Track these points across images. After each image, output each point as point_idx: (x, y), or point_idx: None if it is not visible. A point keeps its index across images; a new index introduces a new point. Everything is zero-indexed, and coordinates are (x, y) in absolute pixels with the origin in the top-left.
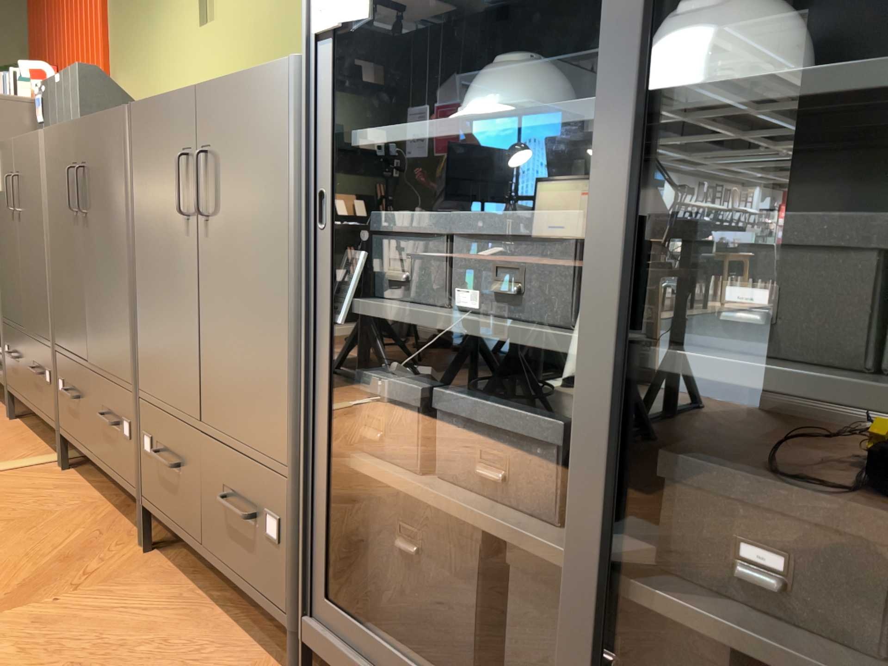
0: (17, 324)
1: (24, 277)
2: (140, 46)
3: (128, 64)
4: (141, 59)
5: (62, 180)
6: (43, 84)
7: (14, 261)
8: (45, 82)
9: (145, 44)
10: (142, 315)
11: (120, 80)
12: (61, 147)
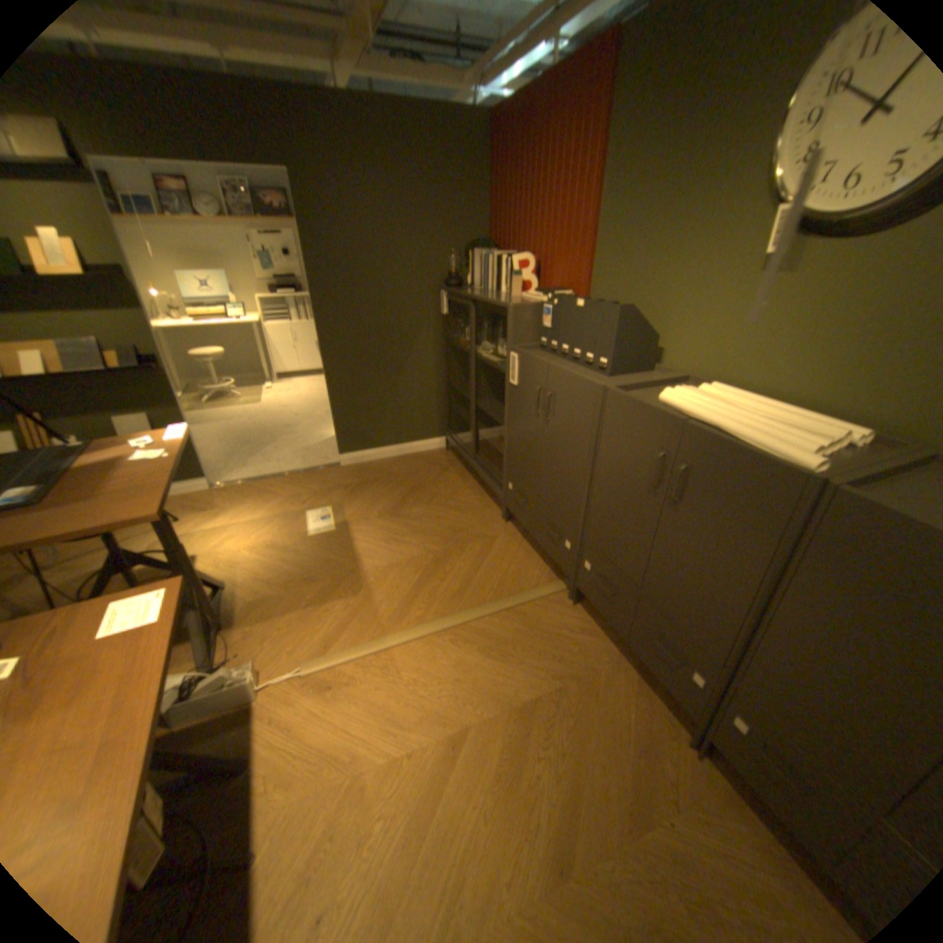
0: (527, 482)
1: (544, 463)
2: (645, 257)
3: (620, 268)
4: (643, 269)
5: (632, 444)
6: (552, 295)
7: (530, 443)
8: (557, 296)
9: (653, 257)
10: (775, 651)
11: (605, 278)
12: (637, 419)
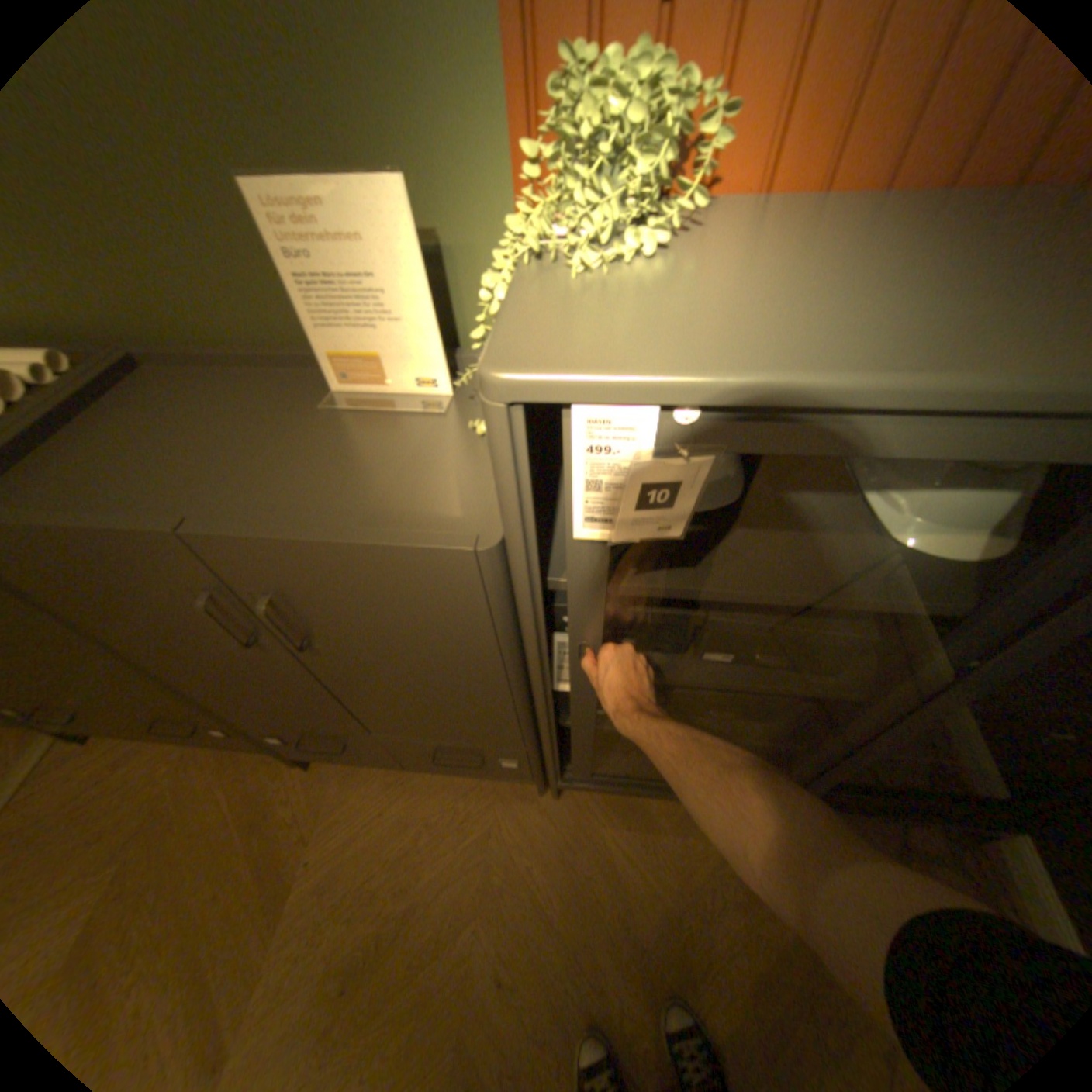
0: None
1: None
2: None
3: None
4: None
5: None
6: None
7: None
8: None
9: None
10: (190, 688)
11: None
12: None
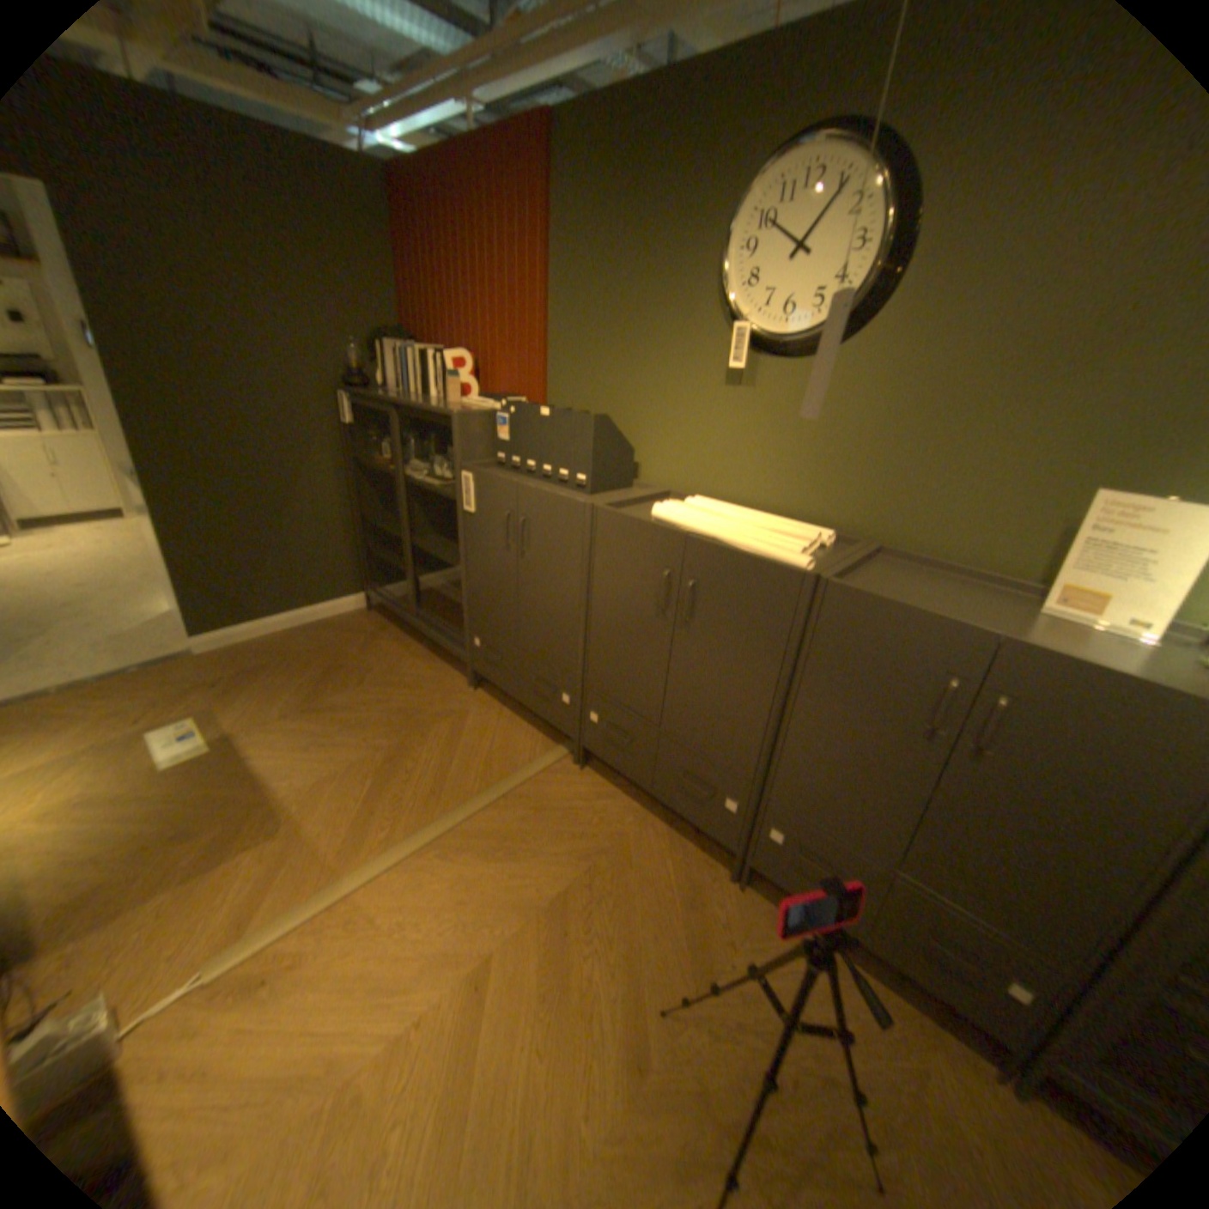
0: (504, 632)
1: (525, 604)
2: (608, 364)
3: (582, 375)
4: (607, 377)
5: (633, 567)
6: (509, 402)
7: (503, 583)
8: (516, 403)
9: (618, 365)
10: (799, 749)
11: (565, 385)
12: (636, 539)
